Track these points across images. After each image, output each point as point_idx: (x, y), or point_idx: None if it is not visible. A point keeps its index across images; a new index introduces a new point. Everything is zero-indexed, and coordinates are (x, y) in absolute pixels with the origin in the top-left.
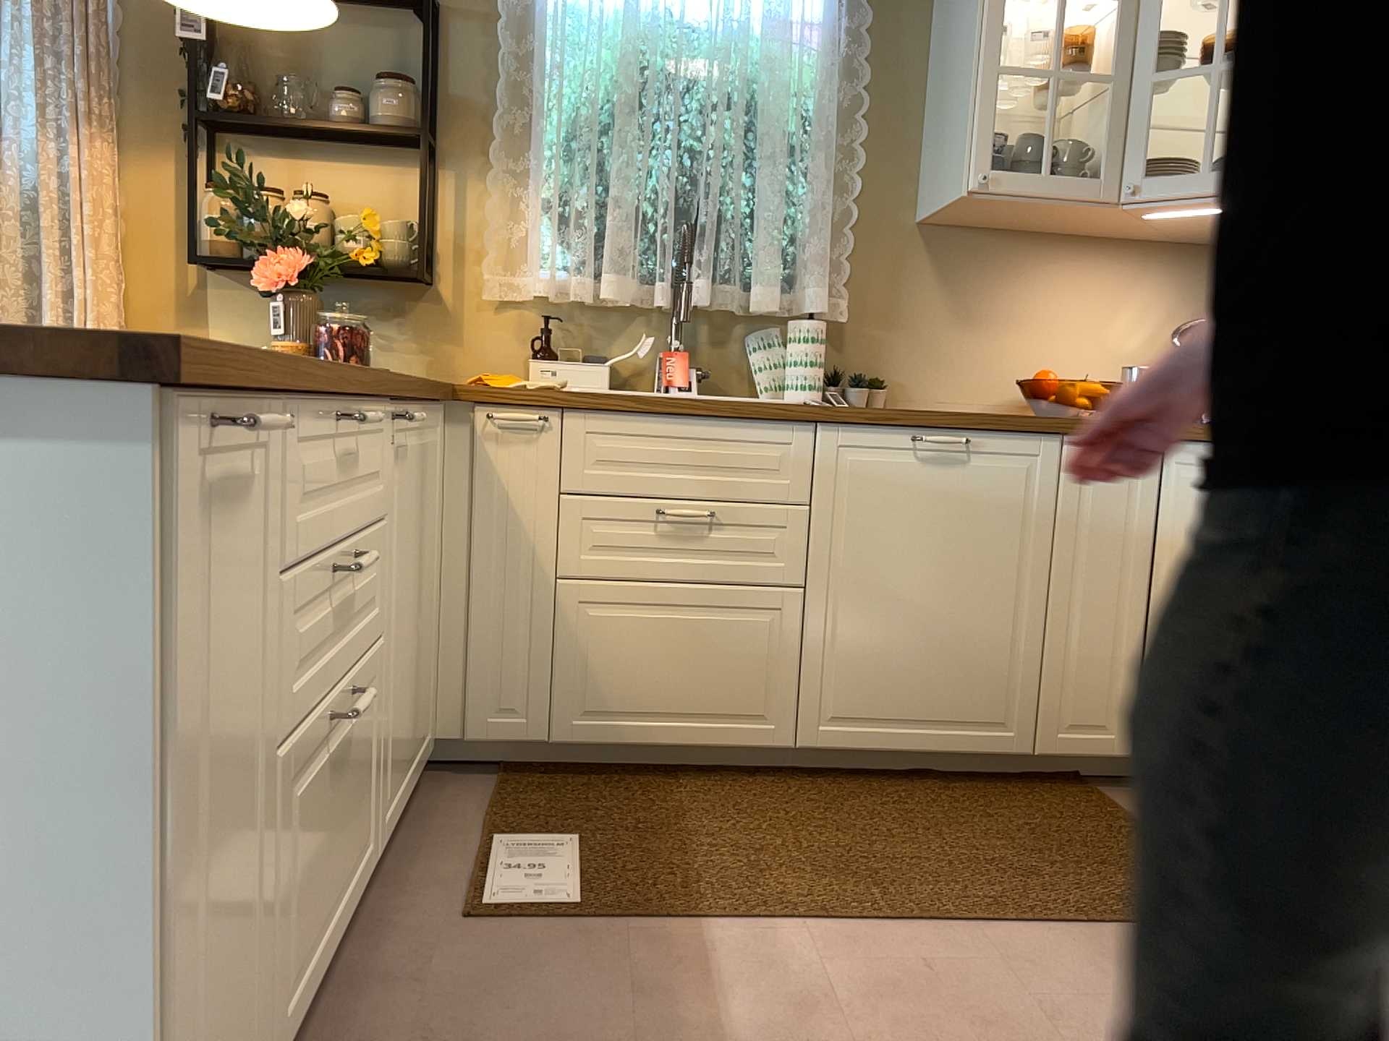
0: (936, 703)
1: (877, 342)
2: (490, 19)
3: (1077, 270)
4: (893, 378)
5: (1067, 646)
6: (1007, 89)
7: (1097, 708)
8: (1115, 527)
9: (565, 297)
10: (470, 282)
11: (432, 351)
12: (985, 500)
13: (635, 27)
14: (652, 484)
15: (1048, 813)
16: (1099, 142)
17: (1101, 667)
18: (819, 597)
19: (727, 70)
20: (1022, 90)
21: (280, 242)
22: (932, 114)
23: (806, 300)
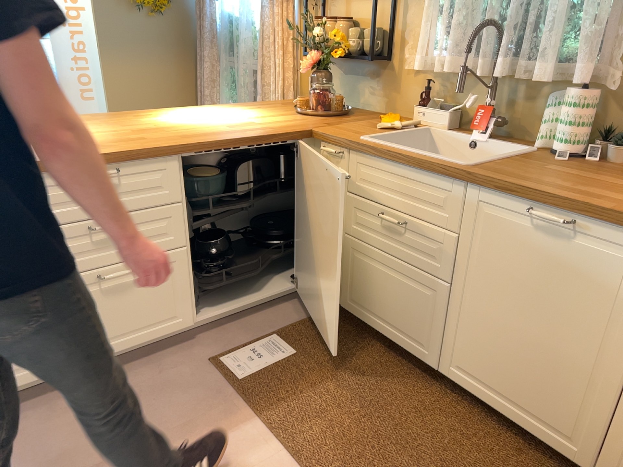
0: (521, 394)
1: None
2: None
3: None
4: None
5: None
6: None
7: None
8: None
9: (437, 70)
10: (404, 60)
11: (386, 97)
12: (582, 274)
13: None
14: (382, 197)
15: None
16: None
17: None
18: (456, 293)
19: None
20: None
21: (313, 47)
22: None
23: (575, 75)
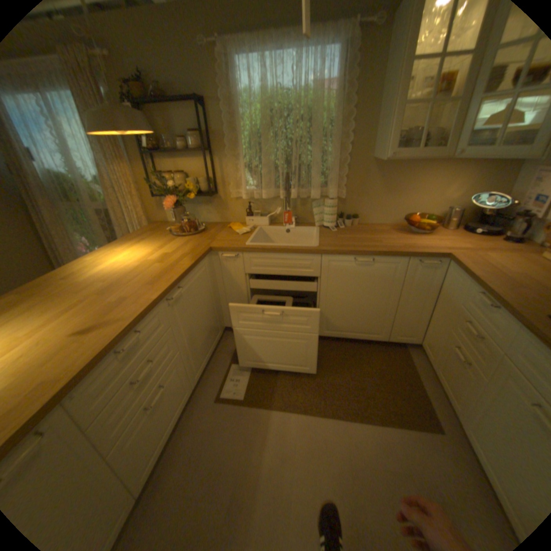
0: (358, 328)
1: (356, 202)
2: (218, 98)
3: (437, 170)
4: (361, 213)
5: (402, 316)
6: (417, 94)
7: (410, 332)
8: (425, 285)
9: (254, 196)
10: (227, 192)
11: (220, 213)
12: (378, 277)
13: (265, 95)
14: (271, 271)
15: (387, 362)
16: (451, 125)
17: (413, 322)
18: (322, 301)
19: (299, 109)
20: (423, 94)
21: (168, 192)
22: (382, 112)
23: (329, 193)
